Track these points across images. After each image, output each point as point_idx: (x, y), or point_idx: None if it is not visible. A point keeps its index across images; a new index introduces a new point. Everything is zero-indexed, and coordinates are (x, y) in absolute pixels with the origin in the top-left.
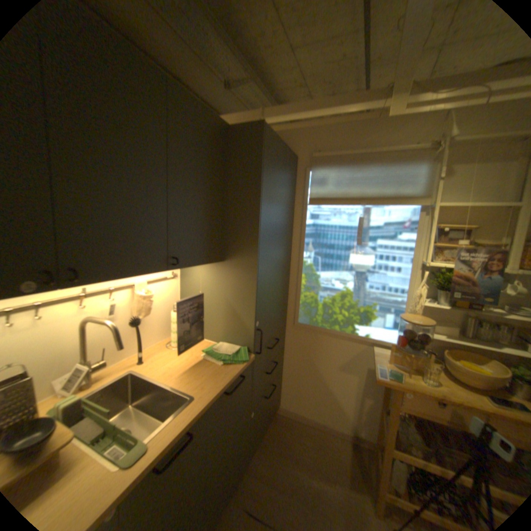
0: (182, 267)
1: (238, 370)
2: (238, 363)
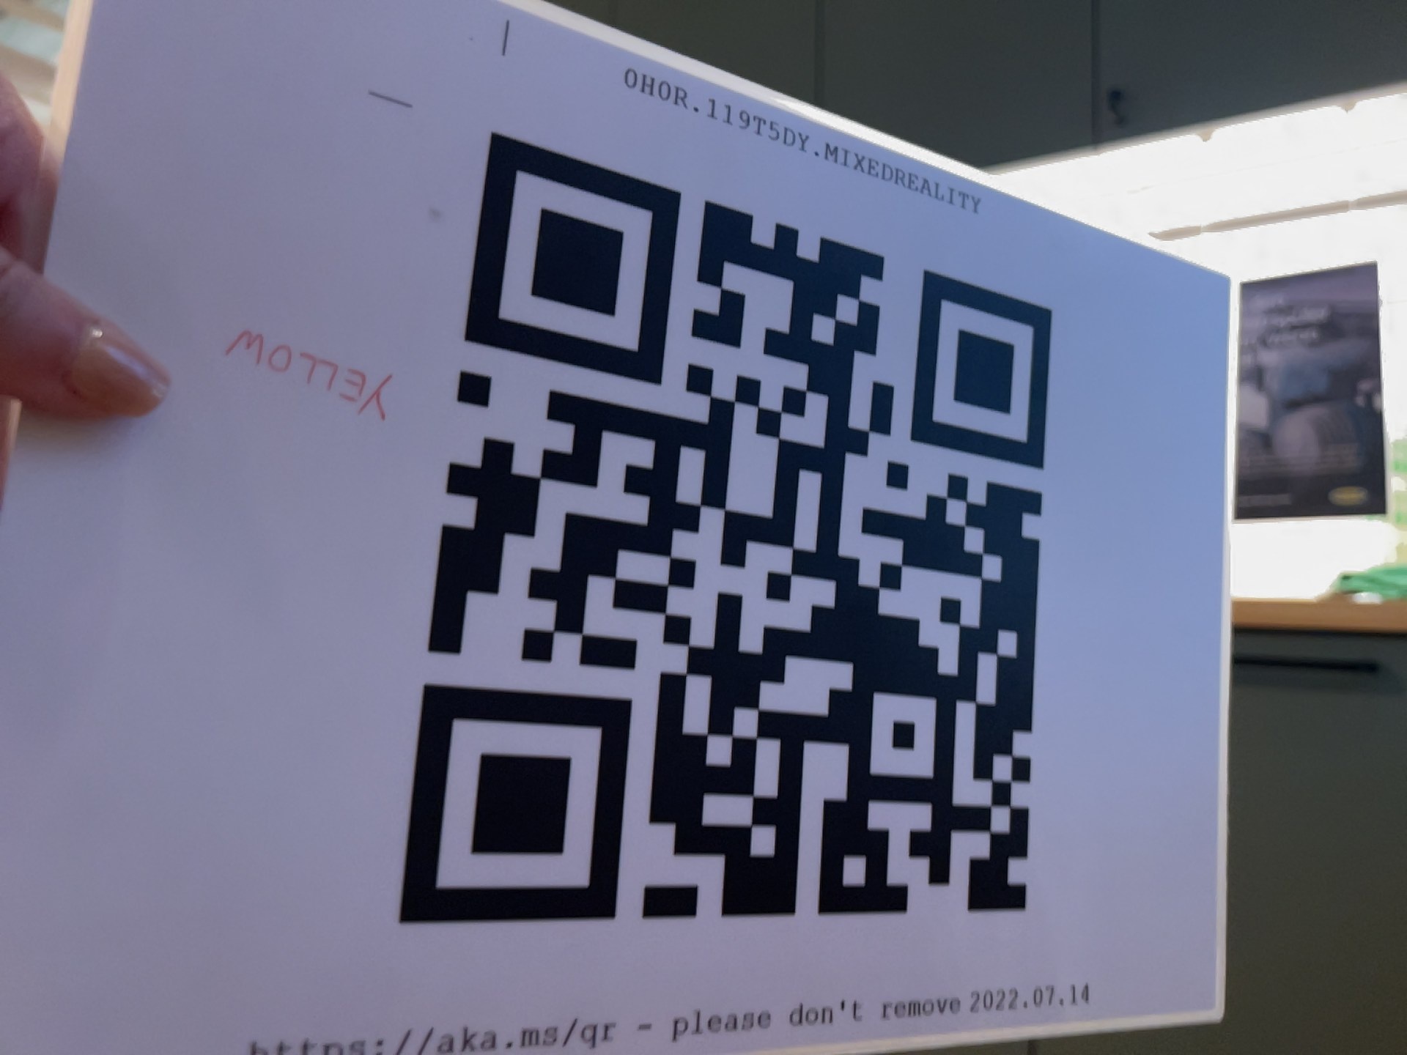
0: (1196, 136)
1: (1370, 620)
2: (1401, 595)
